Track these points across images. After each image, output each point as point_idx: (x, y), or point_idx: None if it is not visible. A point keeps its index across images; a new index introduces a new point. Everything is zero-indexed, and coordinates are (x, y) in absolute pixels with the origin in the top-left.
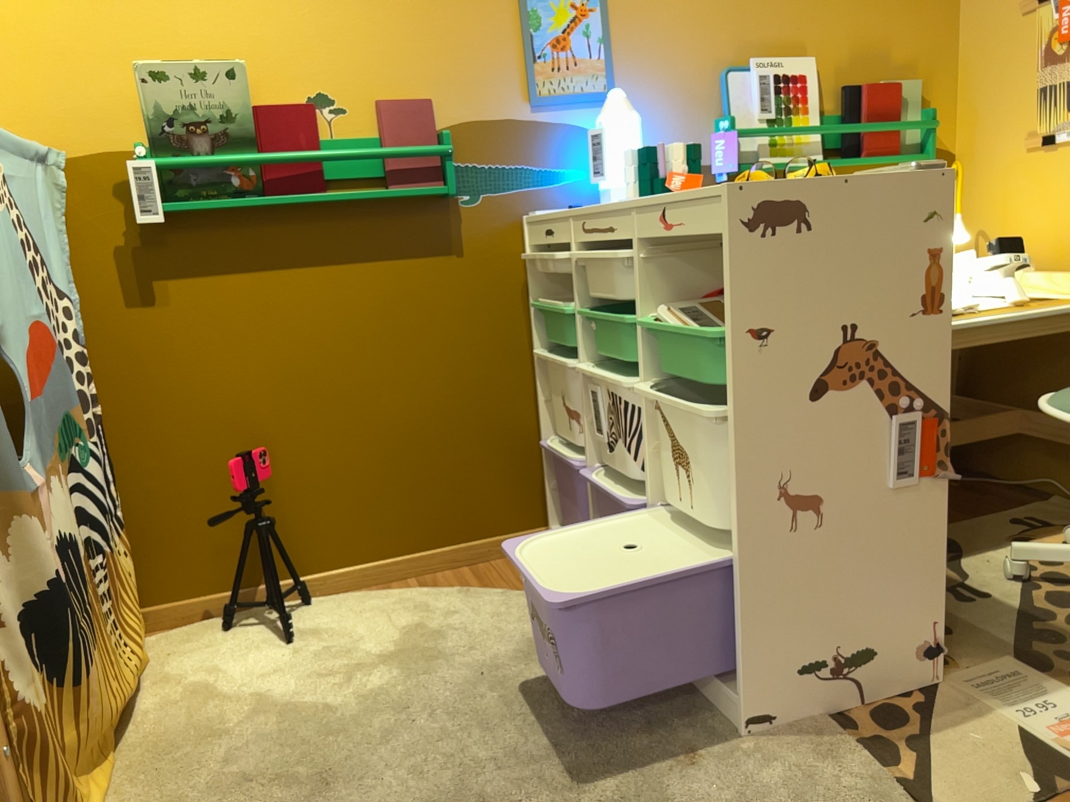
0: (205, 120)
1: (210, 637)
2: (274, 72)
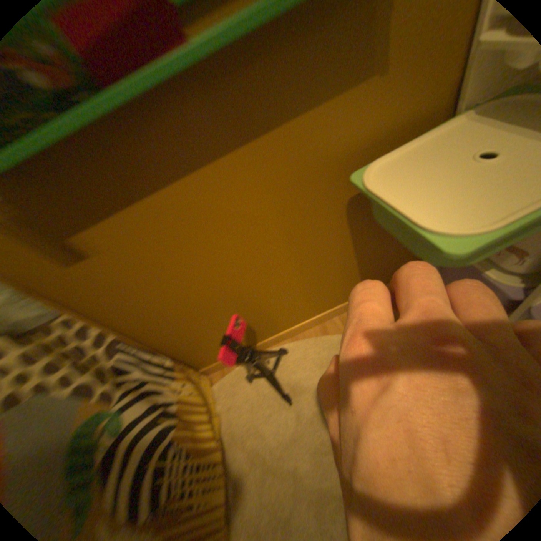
0: None
1: (243, 392)
2: None
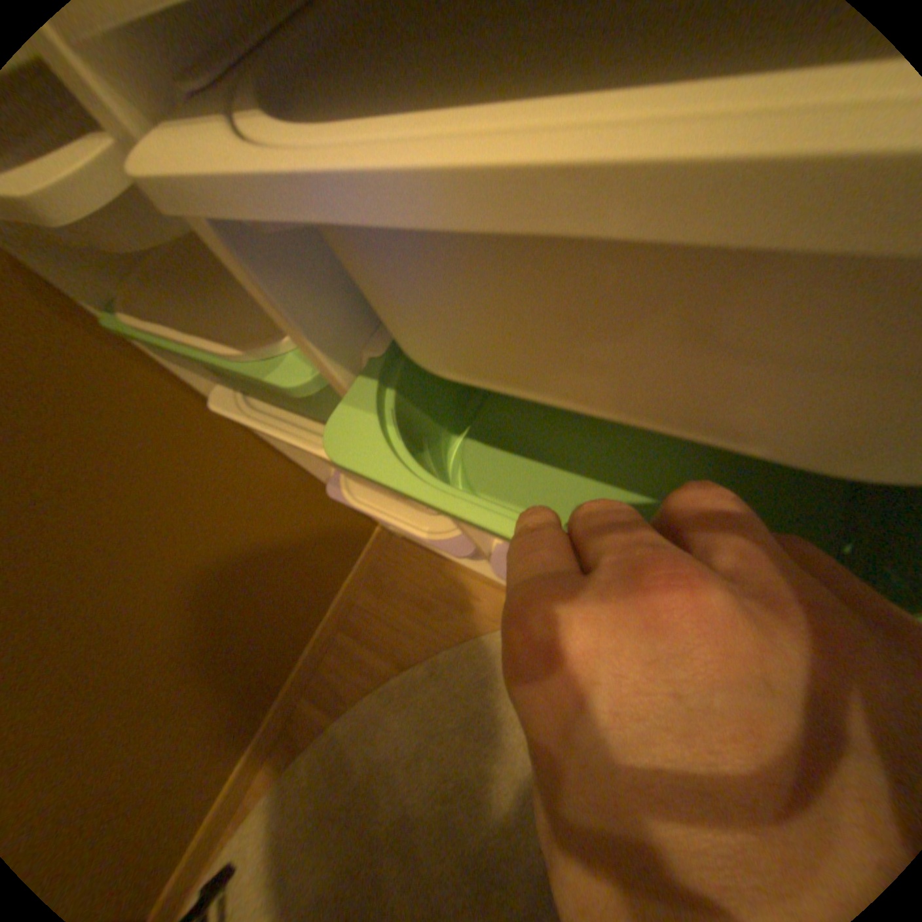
0: None
1: None
2: None
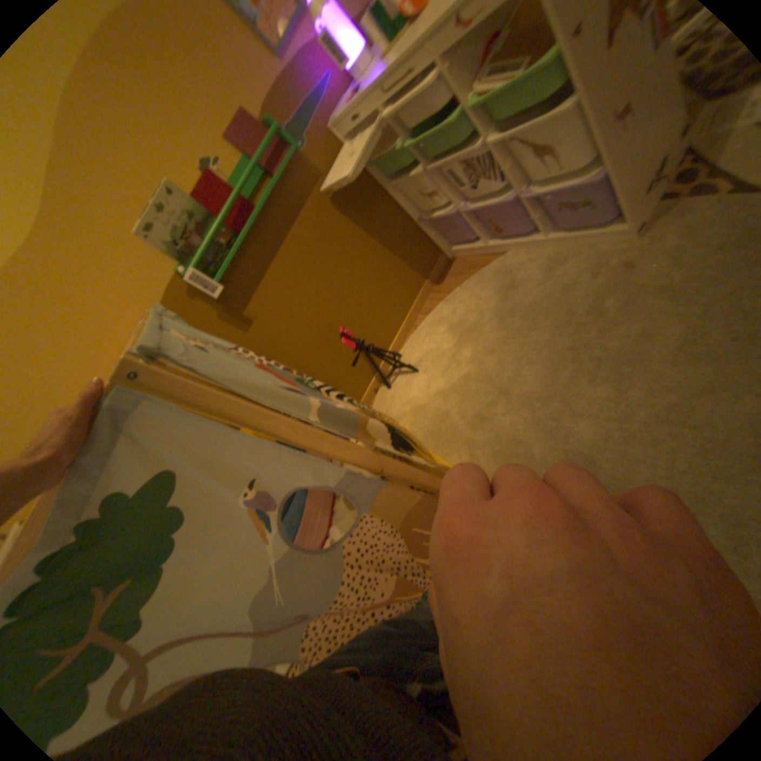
0: (184, 225)
1: (390, 394)
2: (172, 170)
